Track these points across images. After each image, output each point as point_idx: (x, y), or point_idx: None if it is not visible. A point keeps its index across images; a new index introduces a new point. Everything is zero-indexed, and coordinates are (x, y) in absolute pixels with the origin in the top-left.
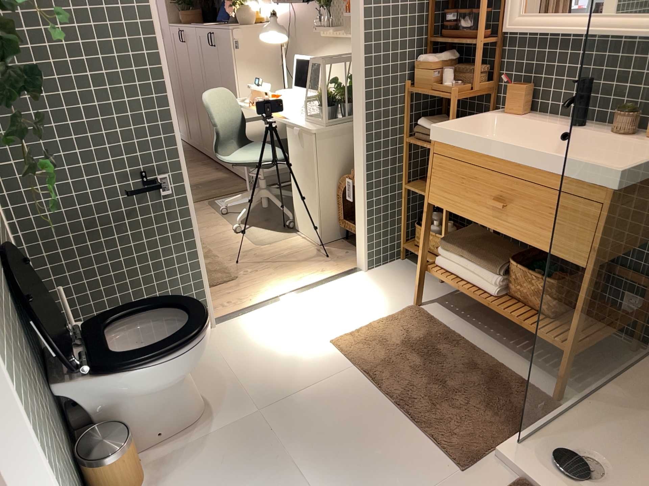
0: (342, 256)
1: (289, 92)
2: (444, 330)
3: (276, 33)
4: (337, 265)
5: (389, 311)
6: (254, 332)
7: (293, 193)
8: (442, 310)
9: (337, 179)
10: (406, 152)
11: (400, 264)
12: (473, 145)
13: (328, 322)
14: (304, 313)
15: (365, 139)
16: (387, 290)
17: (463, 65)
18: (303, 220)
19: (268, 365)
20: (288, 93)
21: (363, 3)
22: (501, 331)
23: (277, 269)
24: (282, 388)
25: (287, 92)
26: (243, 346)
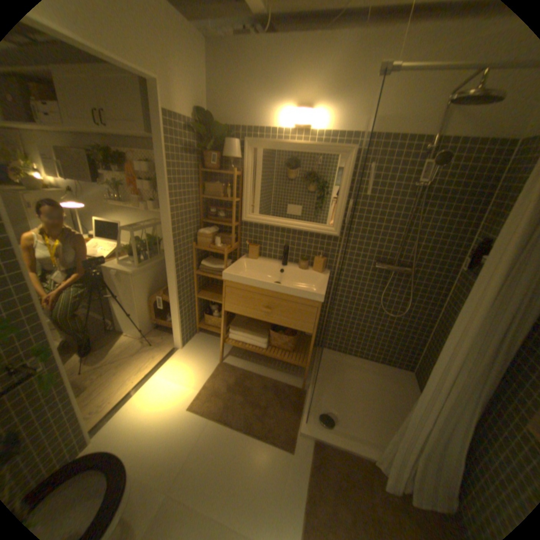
0: (161, 342)
1: (94, 242)
2: (242, 372)
3: (75, 202)
4: (161, 350)
5: (209, 372)
6: (128, 429)
7: (112, 309)
8: (235, 359)
9: (148, 297)
10: (197, 279)
11: (199, 337)
12: (248, 281)
13: (177, 395)
14: (158, 395)
15: (176, 278)
16: (201, 358)
17: (219, 232)
18: (124, 325)
19: (153, 452)
20: (93, 242)
21: (170, 204)
22: (265, 361)
23: (118, 368)
24: (173, 464)
25: (91, 241)
26: (125, 446)
